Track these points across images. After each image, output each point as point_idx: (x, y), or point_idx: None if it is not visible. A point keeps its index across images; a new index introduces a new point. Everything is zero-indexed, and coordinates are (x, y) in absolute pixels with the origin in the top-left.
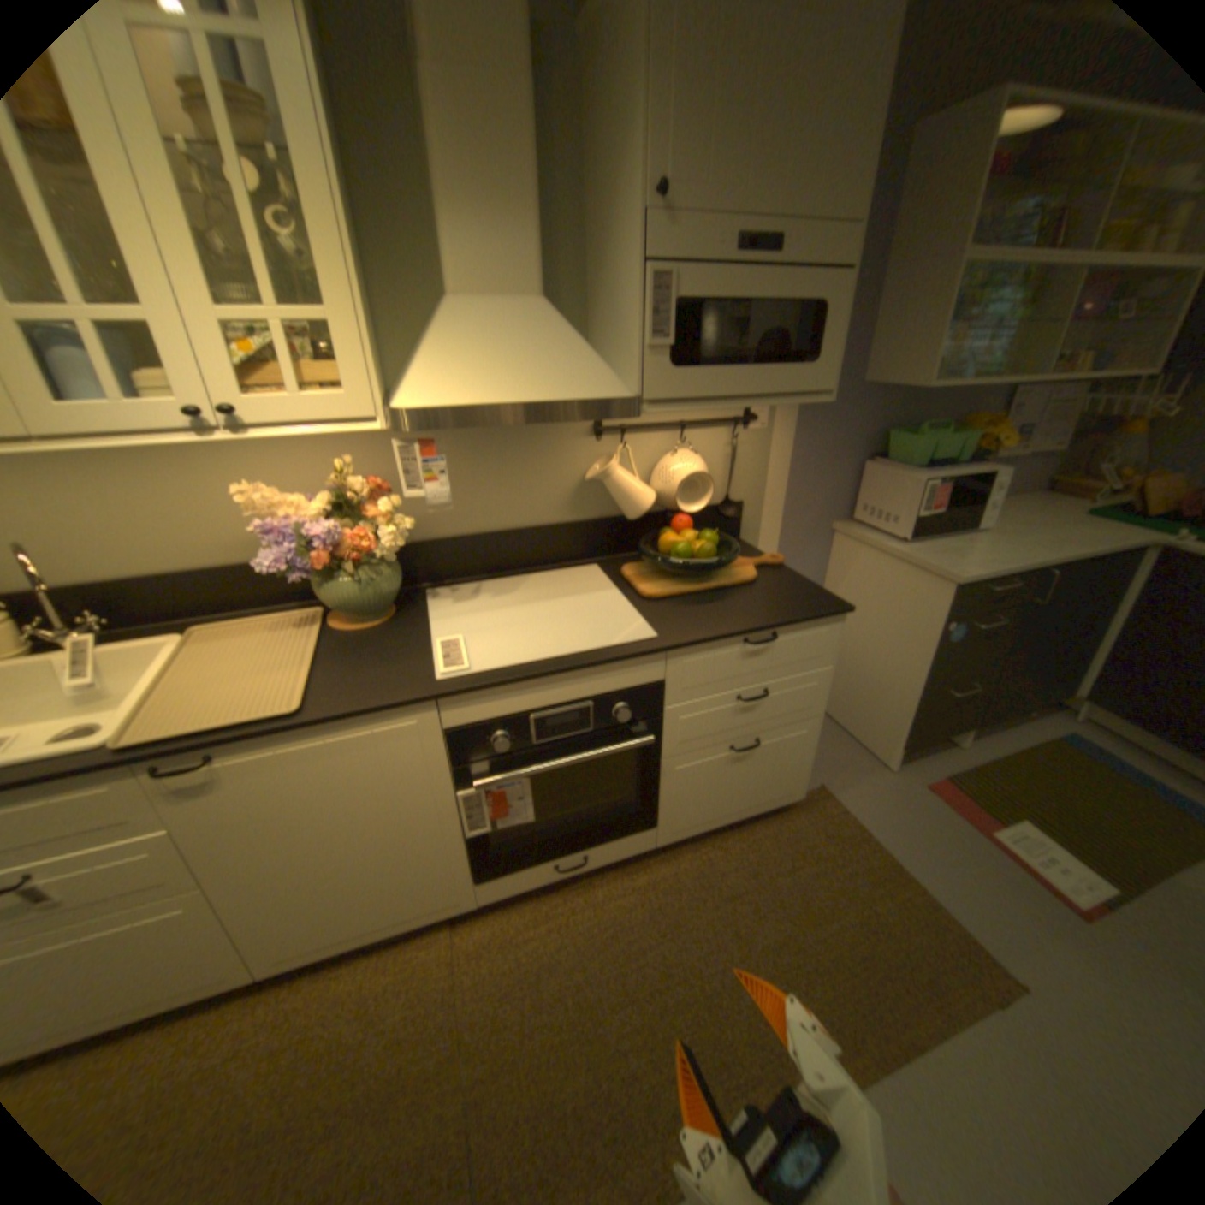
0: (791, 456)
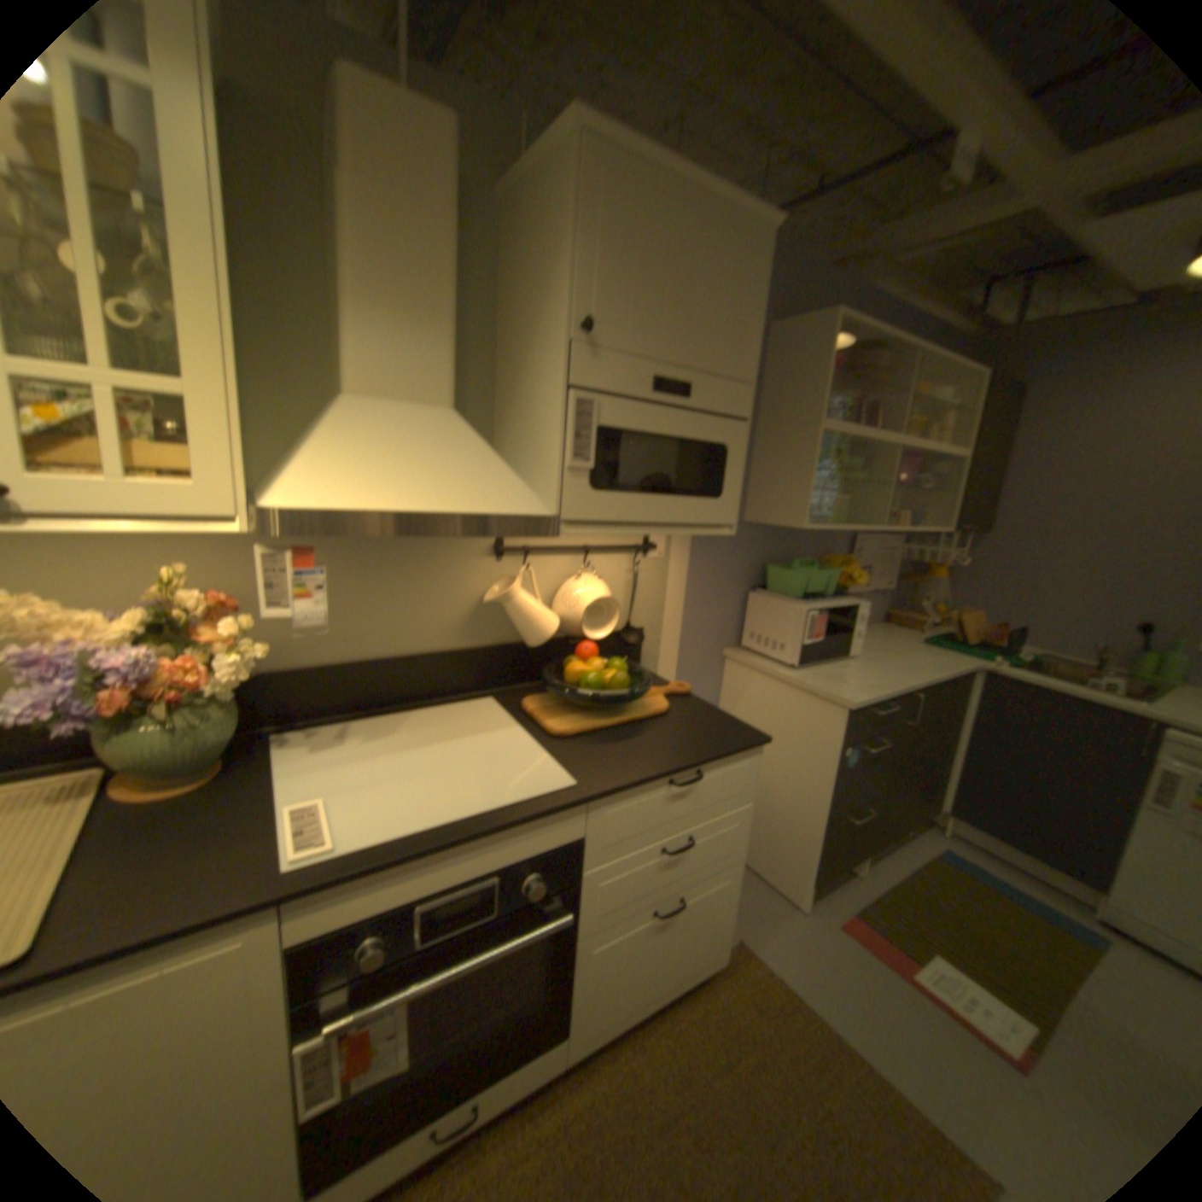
0: (686, 584)
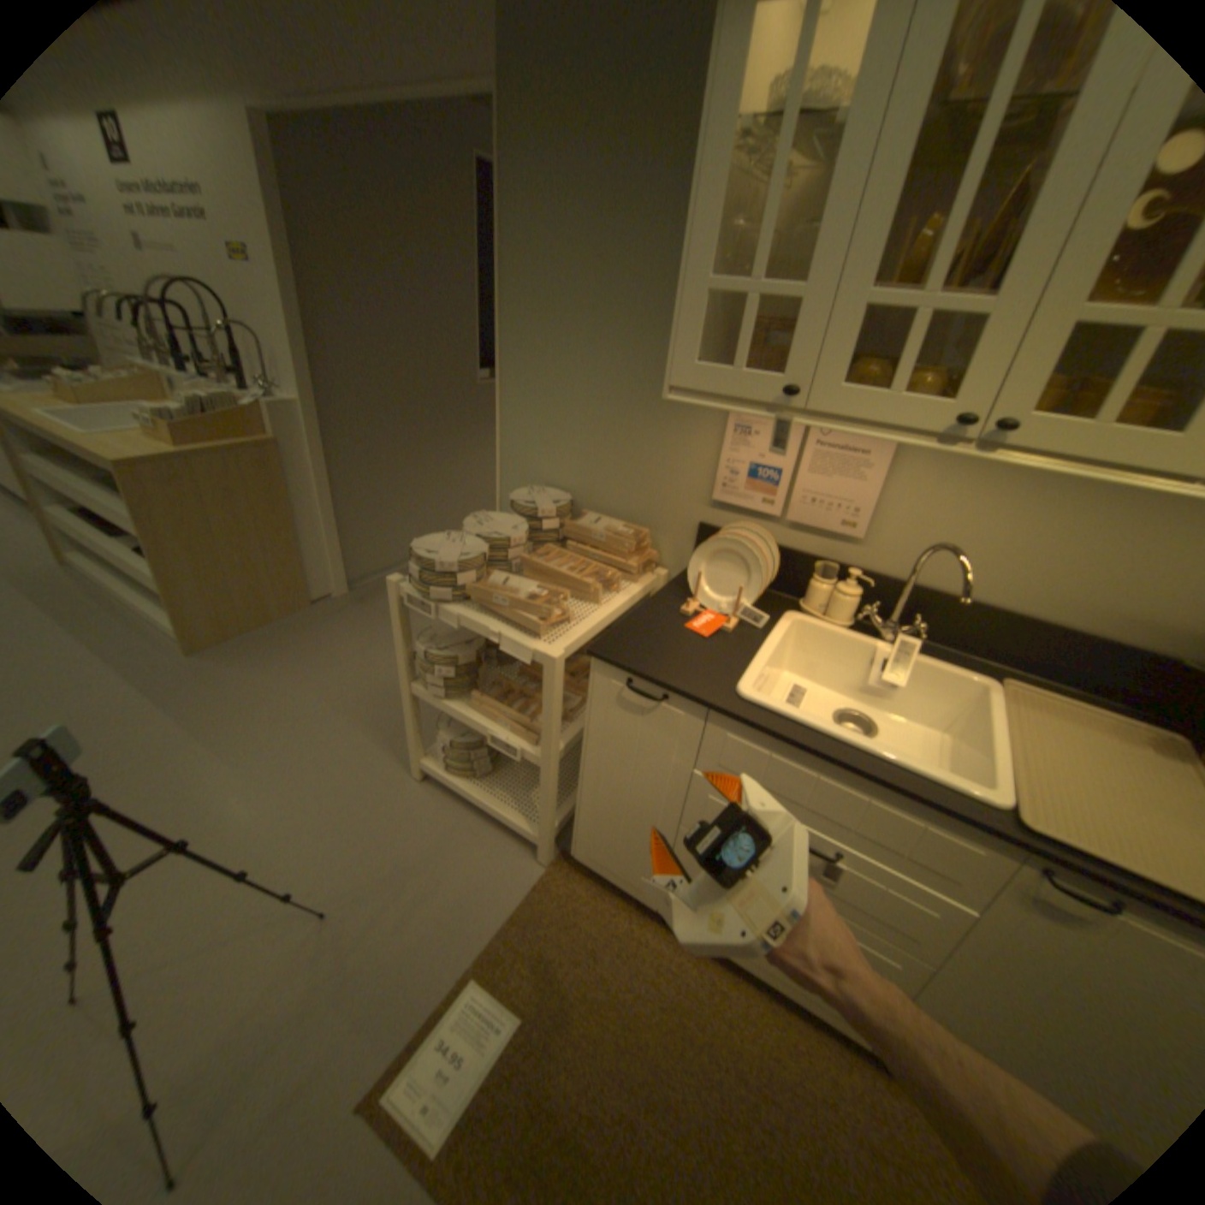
0: None
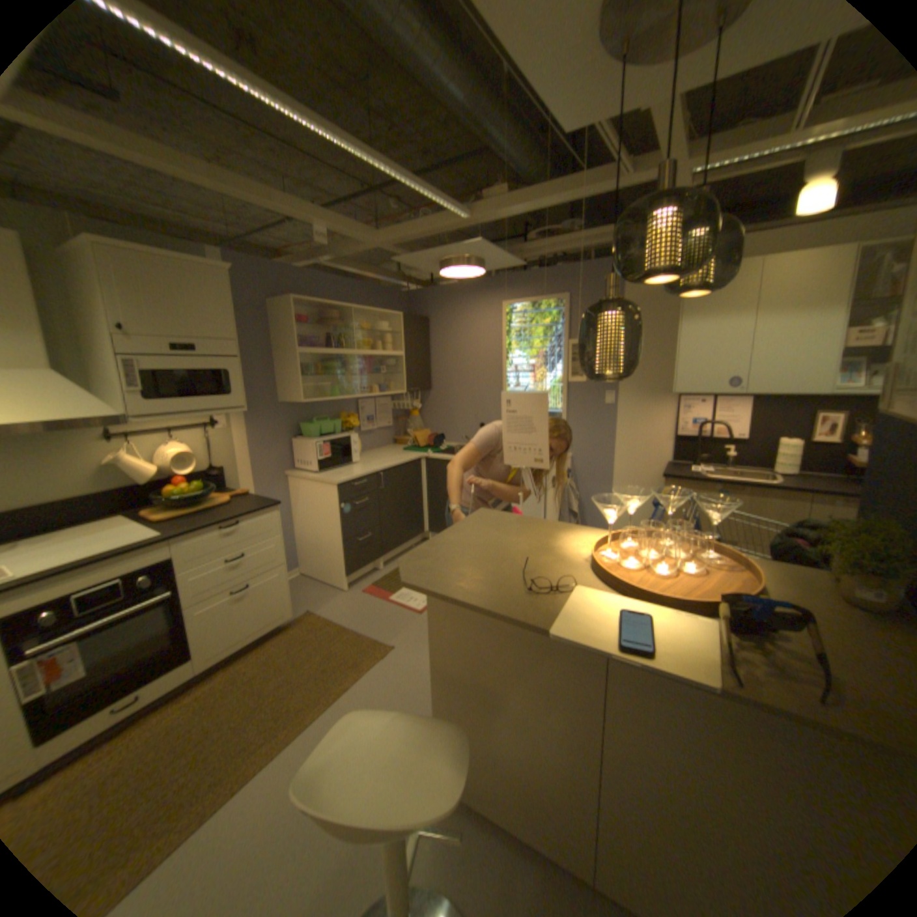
0: (248, 440)
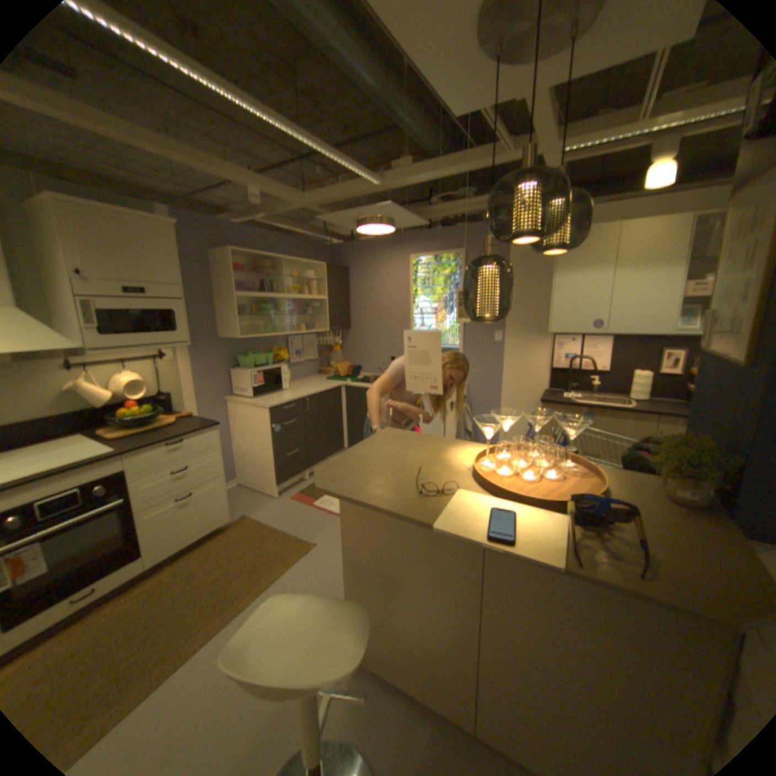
0: (192, 370)
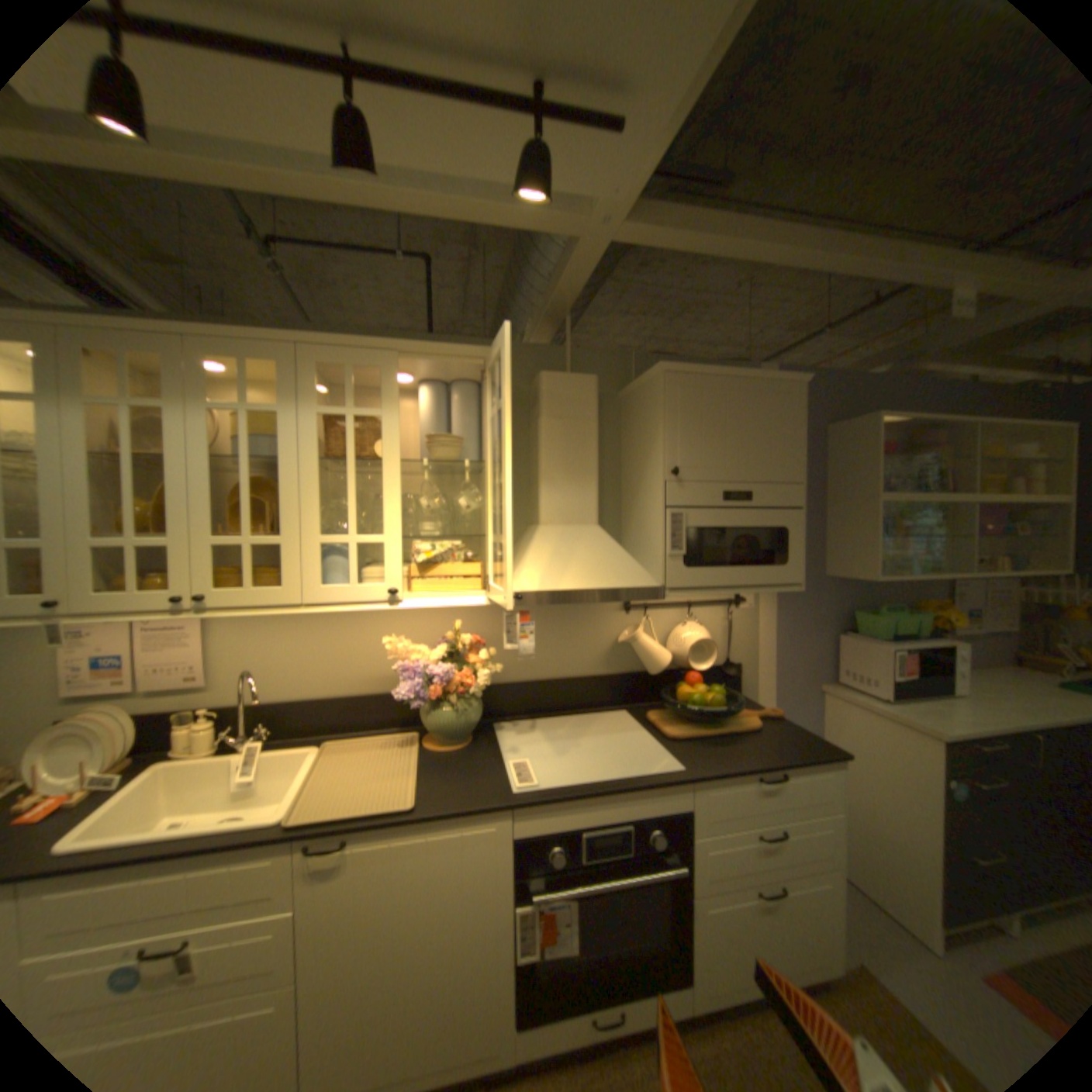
0: (776, 630)
